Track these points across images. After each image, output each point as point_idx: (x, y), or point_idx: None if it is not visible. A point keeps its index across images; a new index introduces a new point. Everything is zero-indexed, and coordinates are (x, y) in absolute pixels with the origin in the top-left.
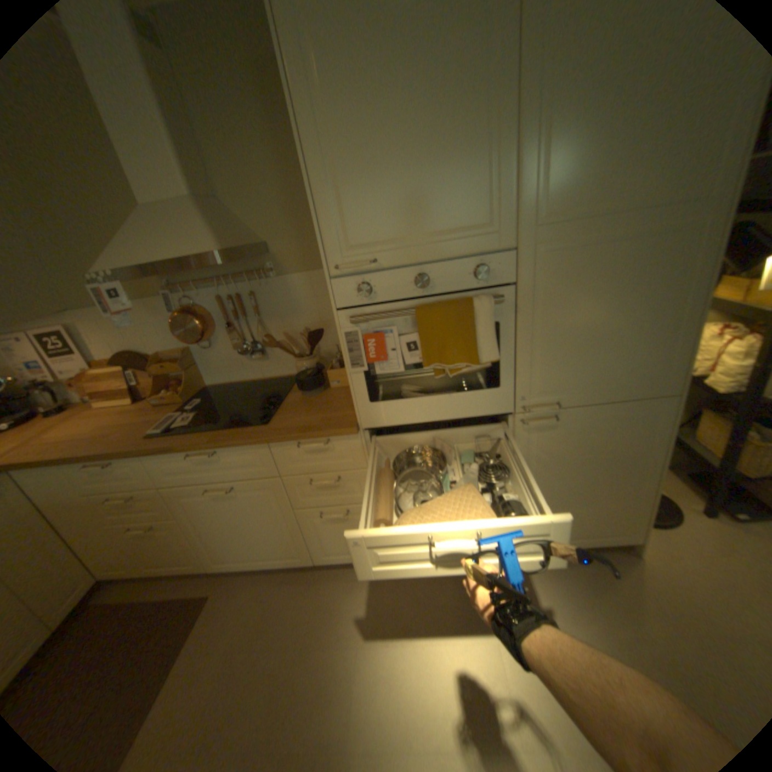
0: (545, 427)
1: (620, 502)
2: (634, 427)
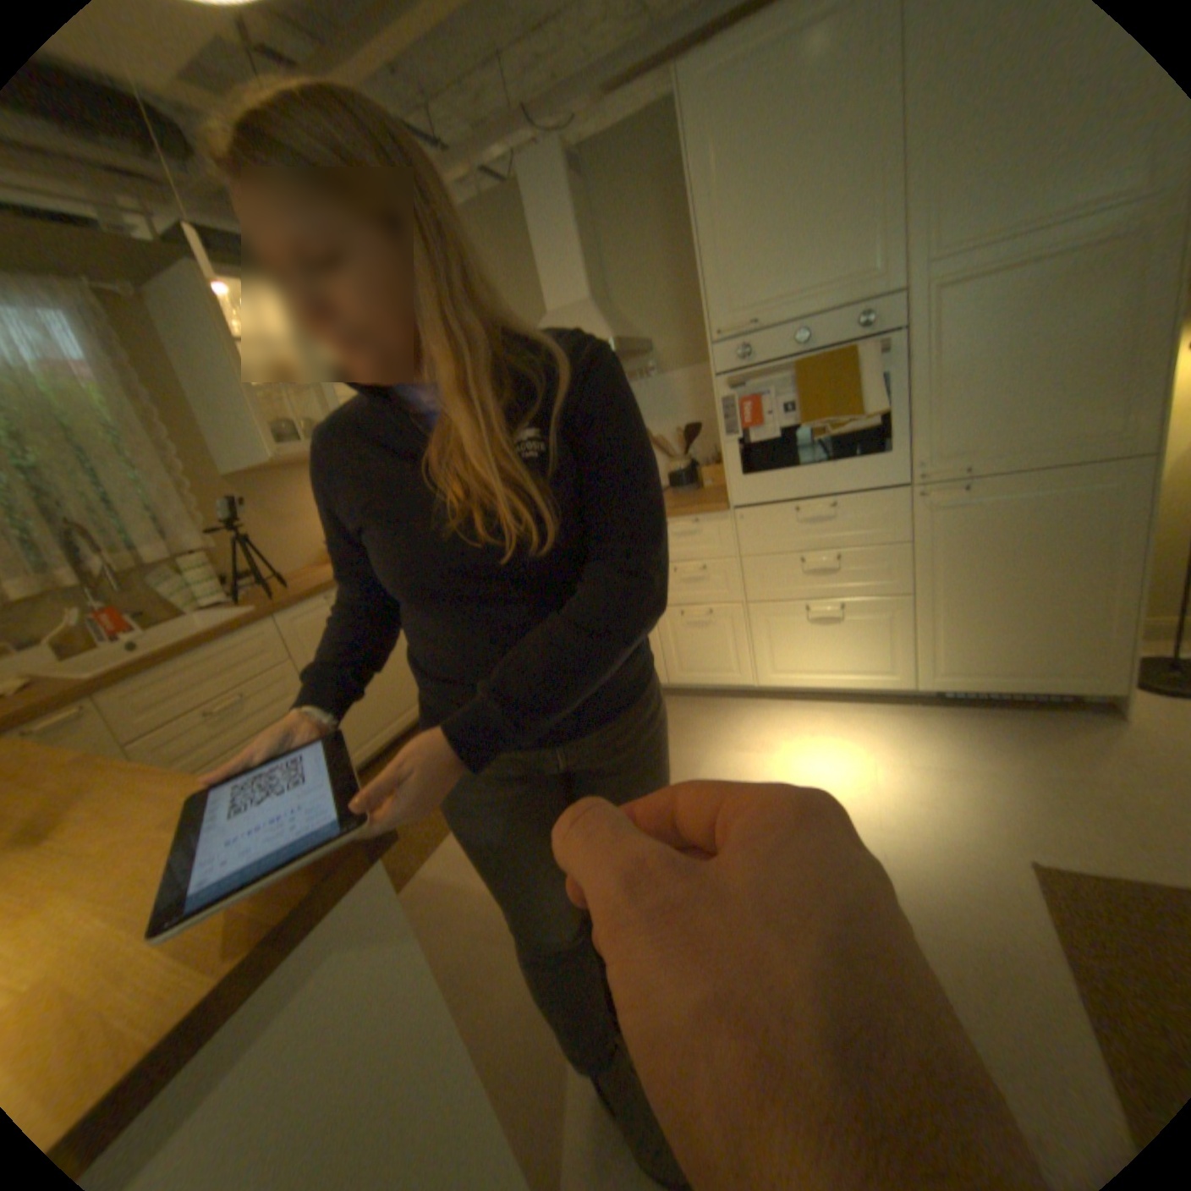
0: (956, 501)
1: (1080, 619)
2: (1088, 500)
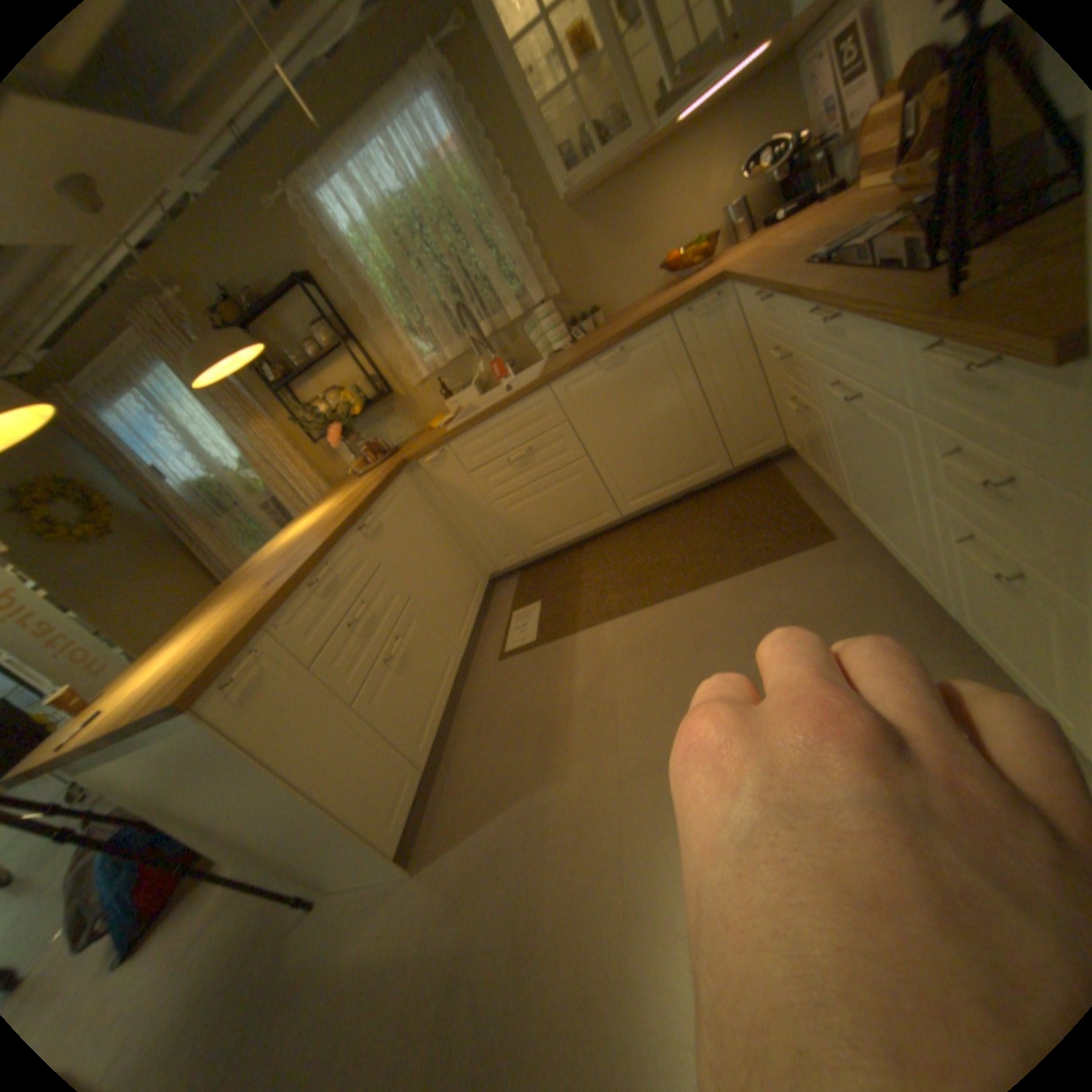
0: None
1: None
2: None
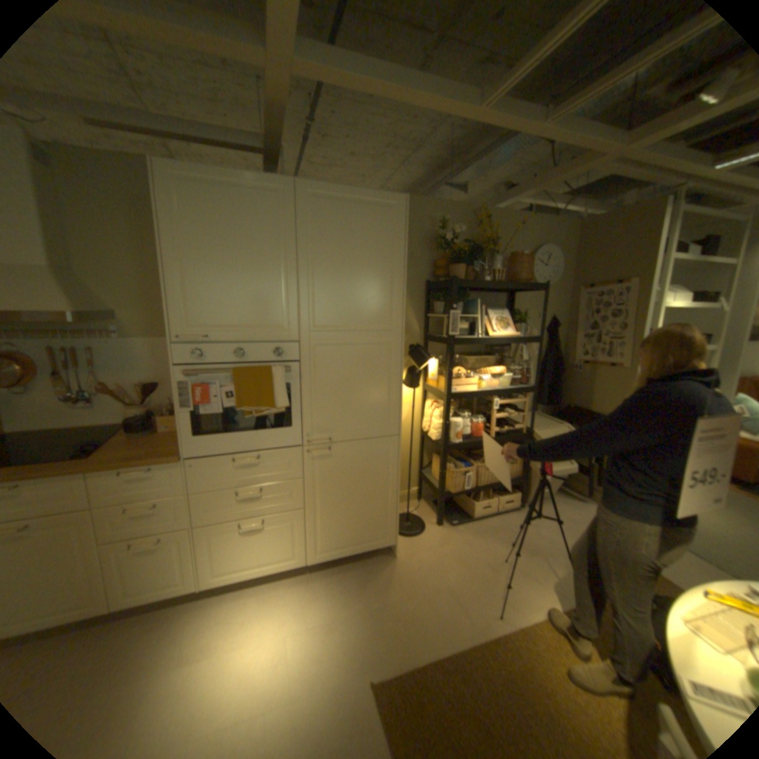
0: (324, 456)
1: (376, 512)
2: (377, 456)
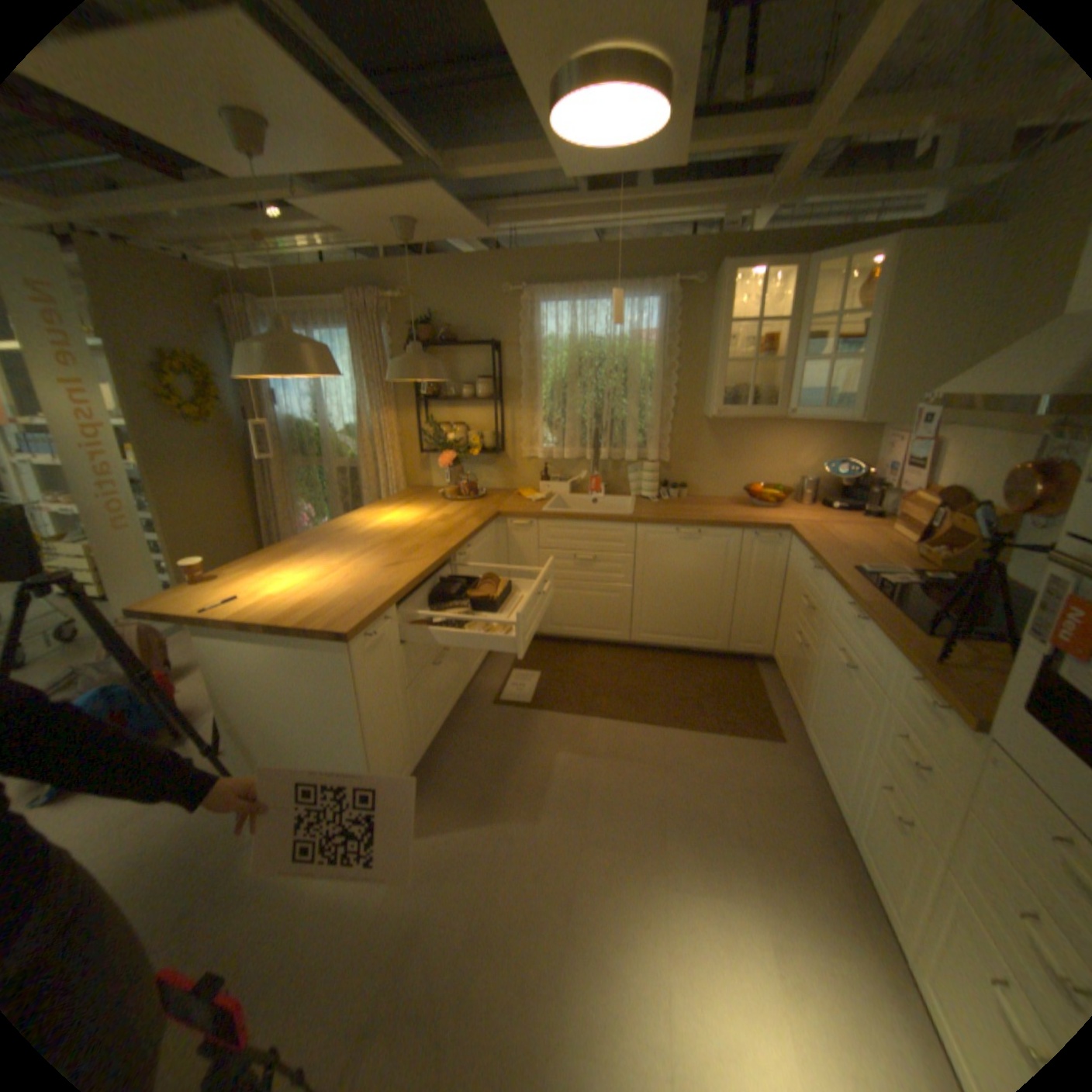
0: None
1: None
2: None
